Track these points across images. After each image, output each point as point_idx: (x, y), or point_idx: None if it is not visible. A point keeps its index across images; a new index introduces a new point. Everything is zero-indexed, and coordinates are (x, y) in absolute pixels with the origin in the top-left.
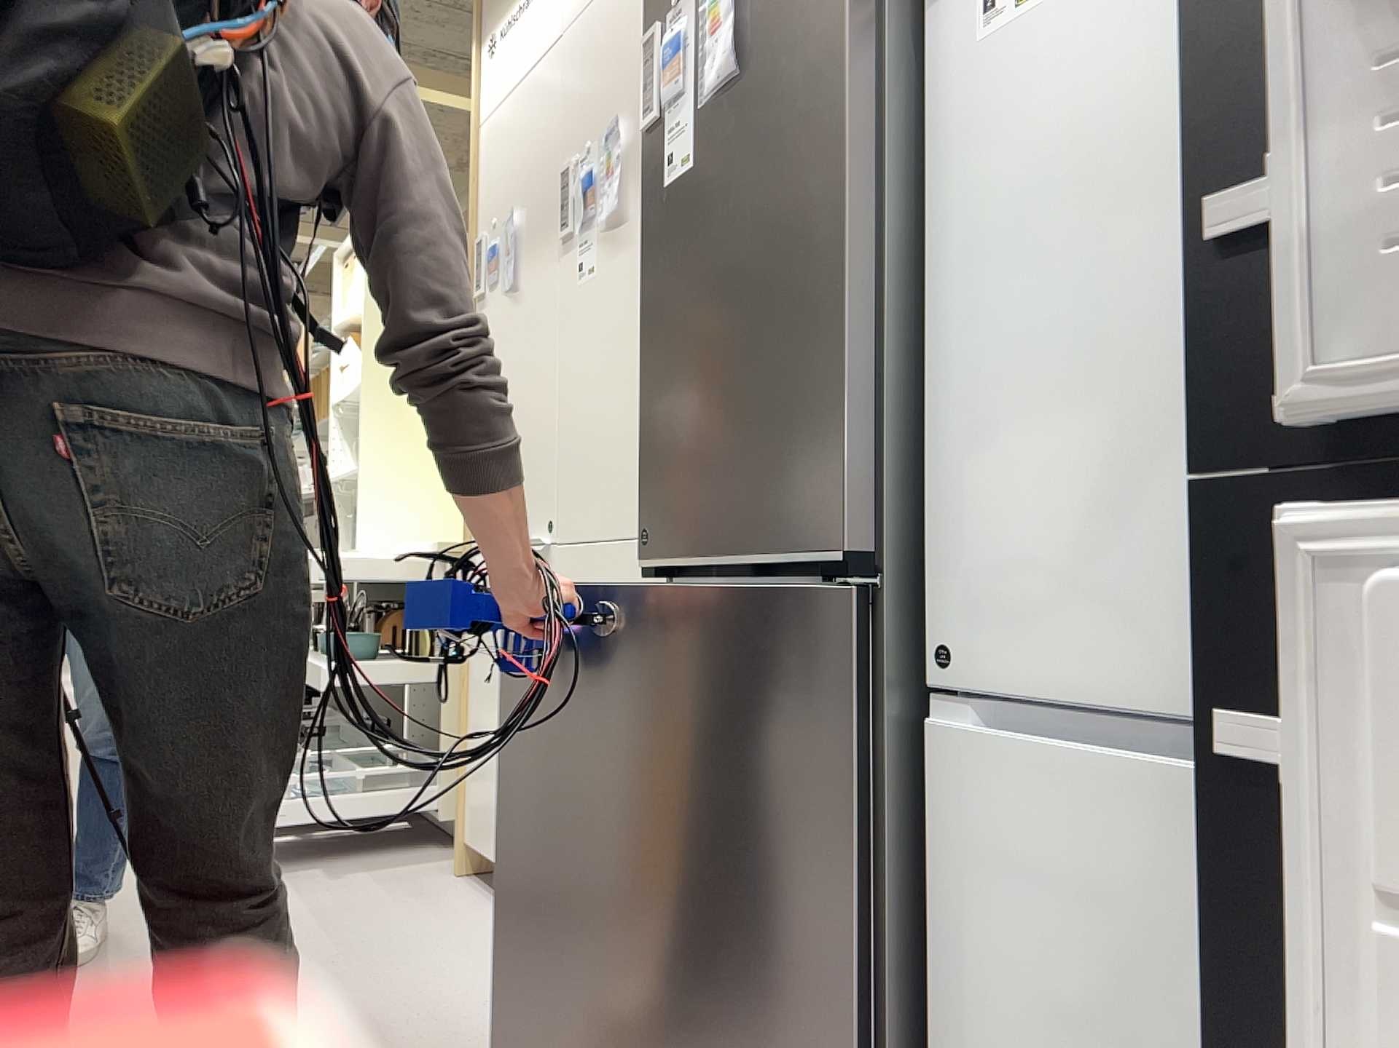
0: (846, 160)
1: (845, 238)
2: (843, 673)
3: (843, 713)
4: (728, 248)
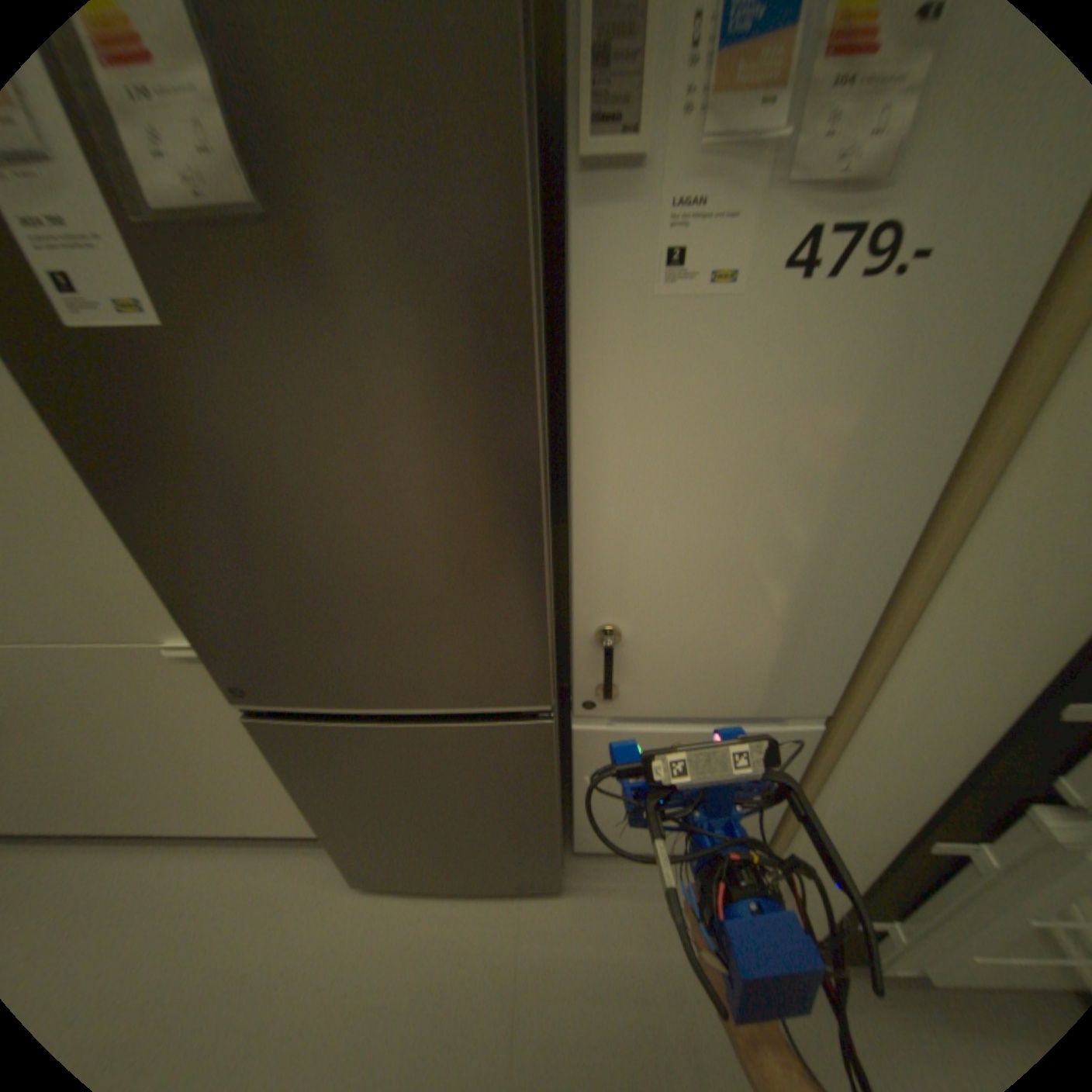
0: (530, 426)
1: (532, 502)
2: (543, 752)
3: (544, 766)
4: (314, 468)
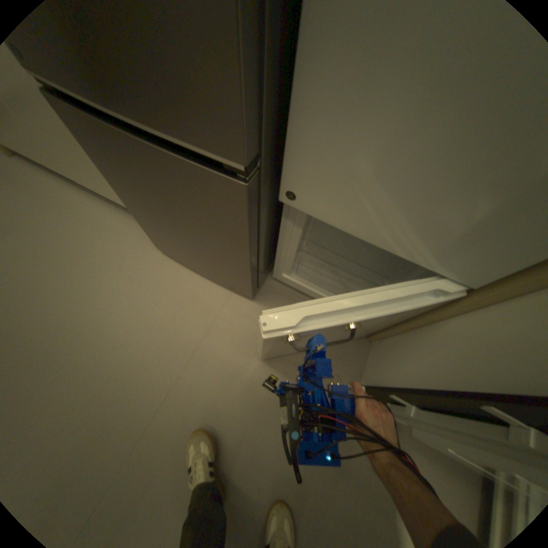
0: None
1: None
2: (240, 209)
3: (241, 221)
4: None
